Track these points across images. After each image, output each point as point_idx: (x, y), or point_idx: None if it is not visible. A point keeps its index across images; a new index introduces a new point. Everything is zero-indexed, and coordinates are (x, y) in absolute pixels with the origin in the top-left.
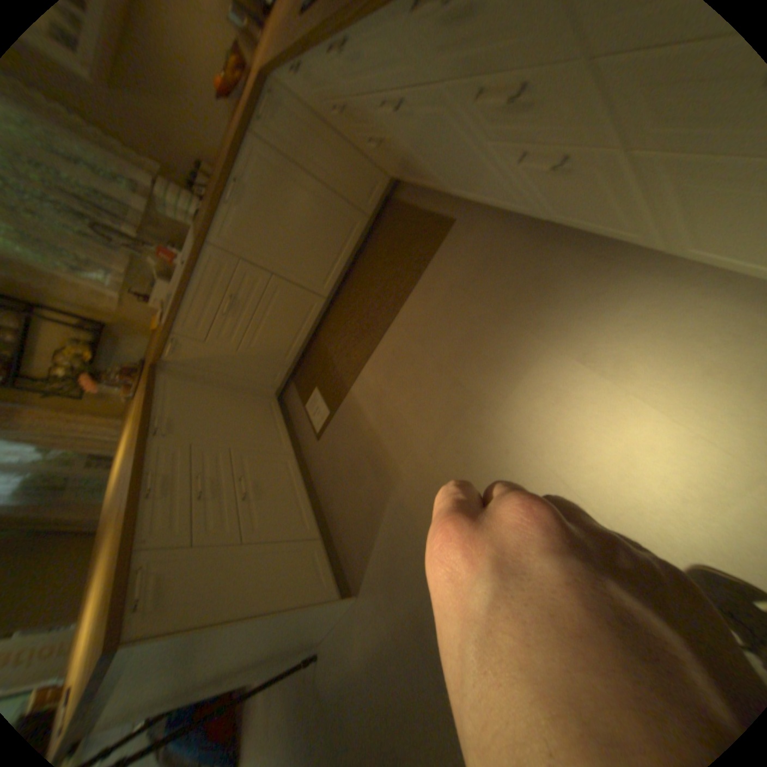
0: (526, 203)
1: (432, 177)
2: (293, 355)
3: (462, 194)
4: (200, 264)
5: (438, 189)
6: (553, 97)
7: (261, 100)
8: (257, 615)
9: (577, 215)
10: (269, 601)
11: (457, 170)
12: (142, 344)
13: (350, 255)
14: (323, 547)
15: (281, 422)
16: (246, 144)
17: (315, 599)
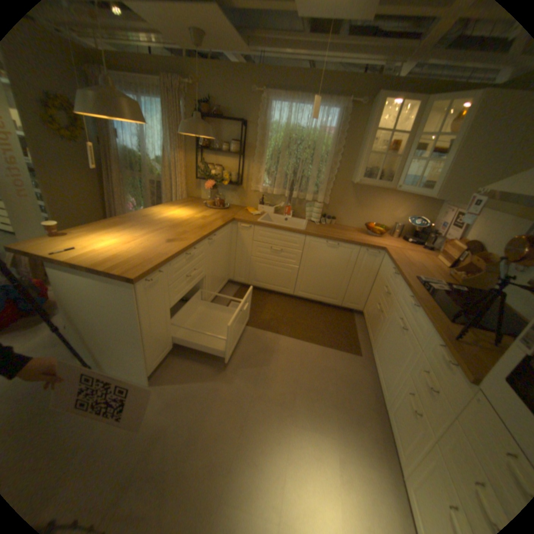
0: (389, 398)
1: (376, 340)
2: (256, 284)
3: (376, 359)
4: (294, 235)
5: (371, 343)
6: (439, 407)
7: (375, 250)
8: (142, 338)
9: (397, 428)
10: (147, 340)
11: (388, 358)
12: (235, 202)
13: (319, 301)
14: (169, 351)
15: (218, 290)
16: (355, 247)
17: (148, 364)
